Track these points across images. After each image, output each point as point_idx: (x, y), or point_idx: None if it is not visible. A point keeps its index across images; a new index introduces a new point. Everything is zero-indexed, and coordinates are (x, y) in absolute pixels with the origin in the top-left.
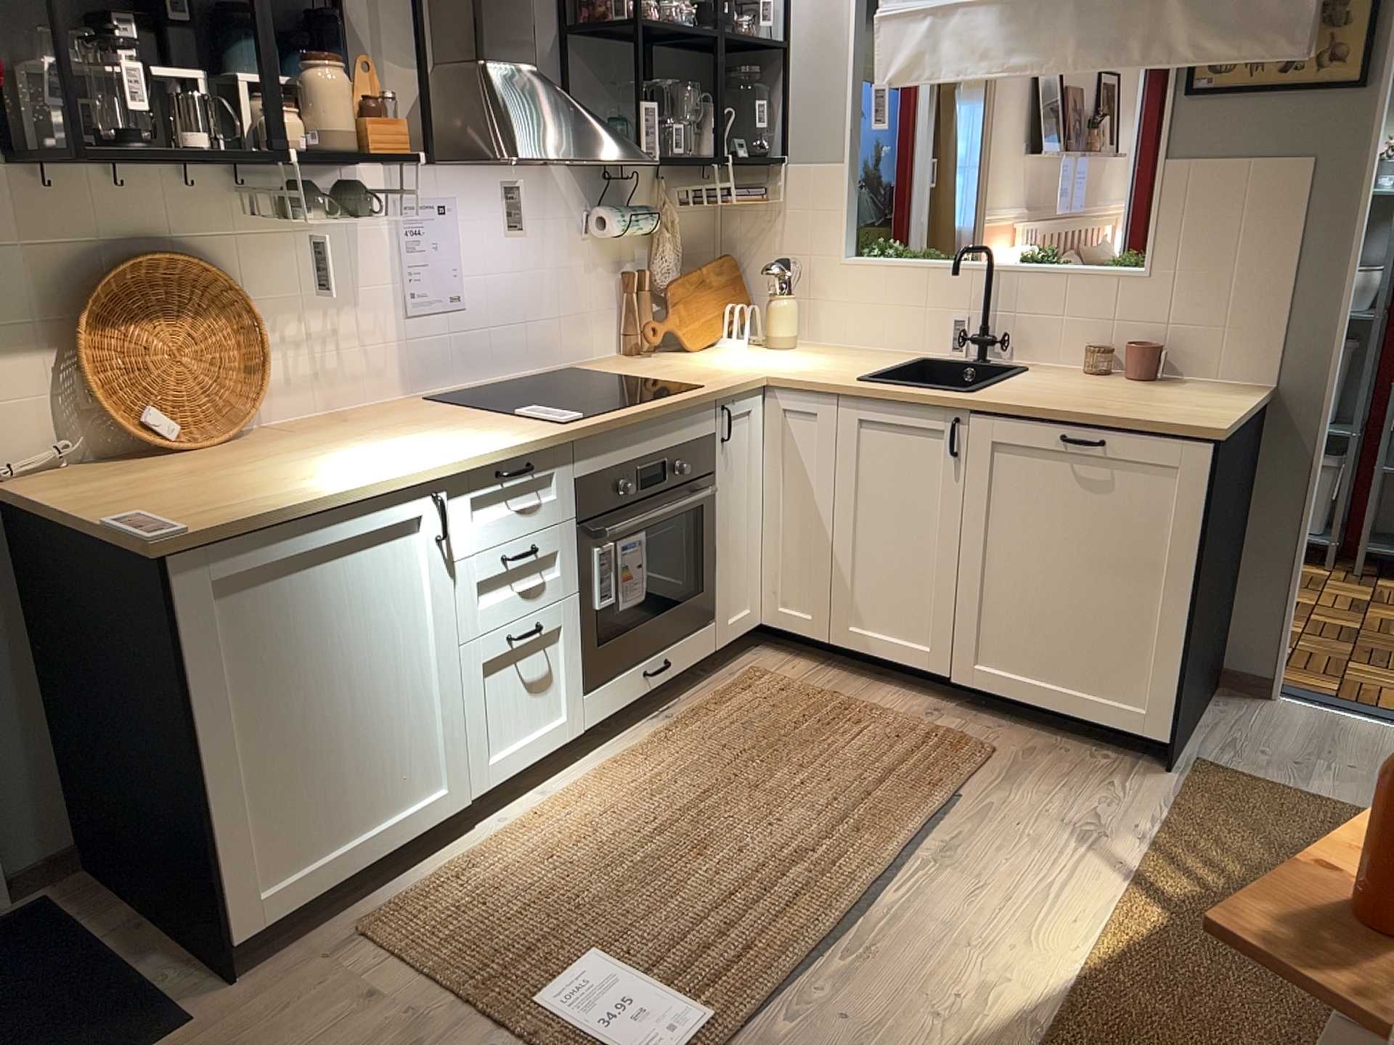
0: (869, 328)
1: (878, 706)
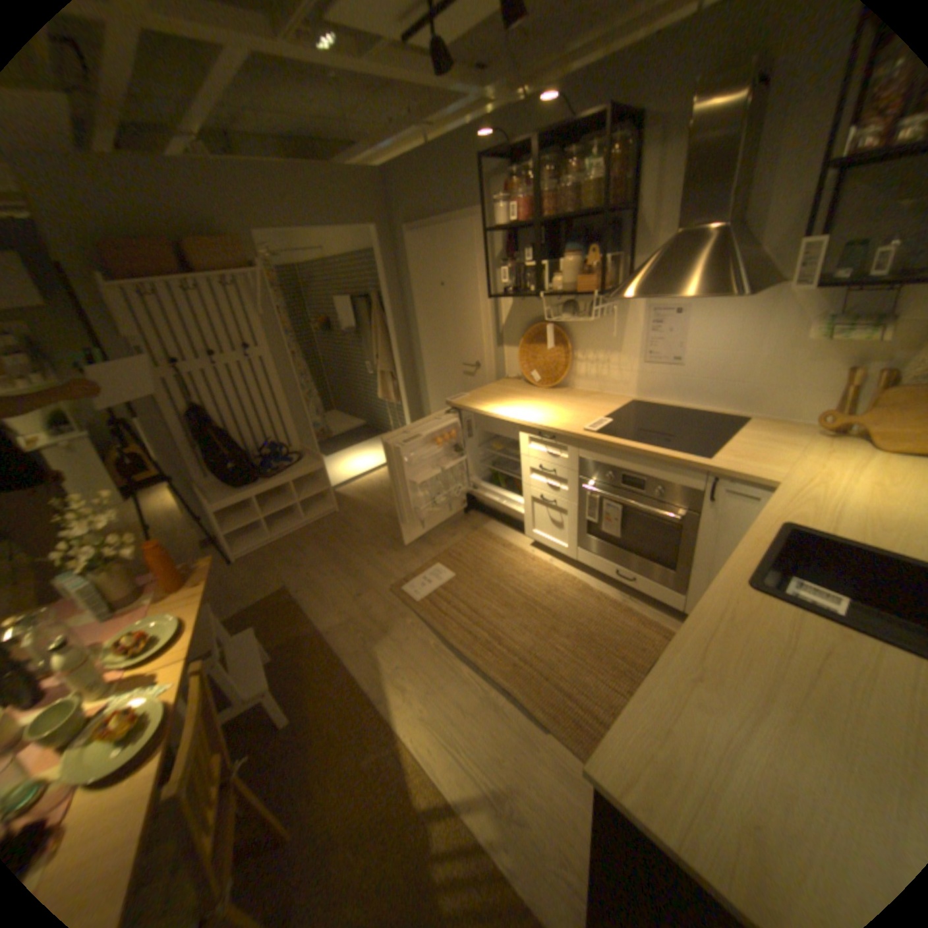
0: None
1: None
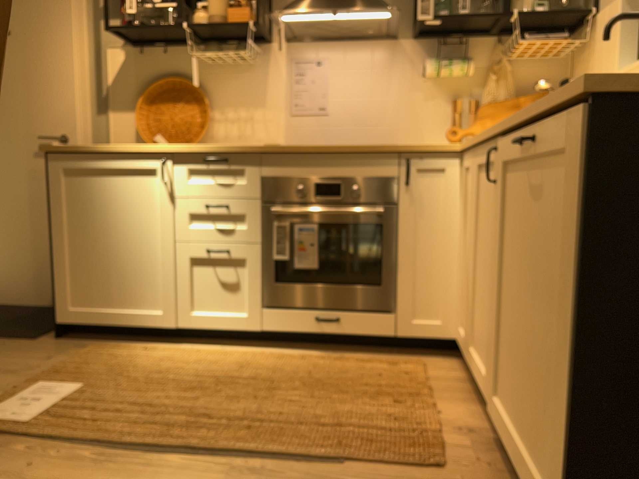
0: None
1: (437, 406)
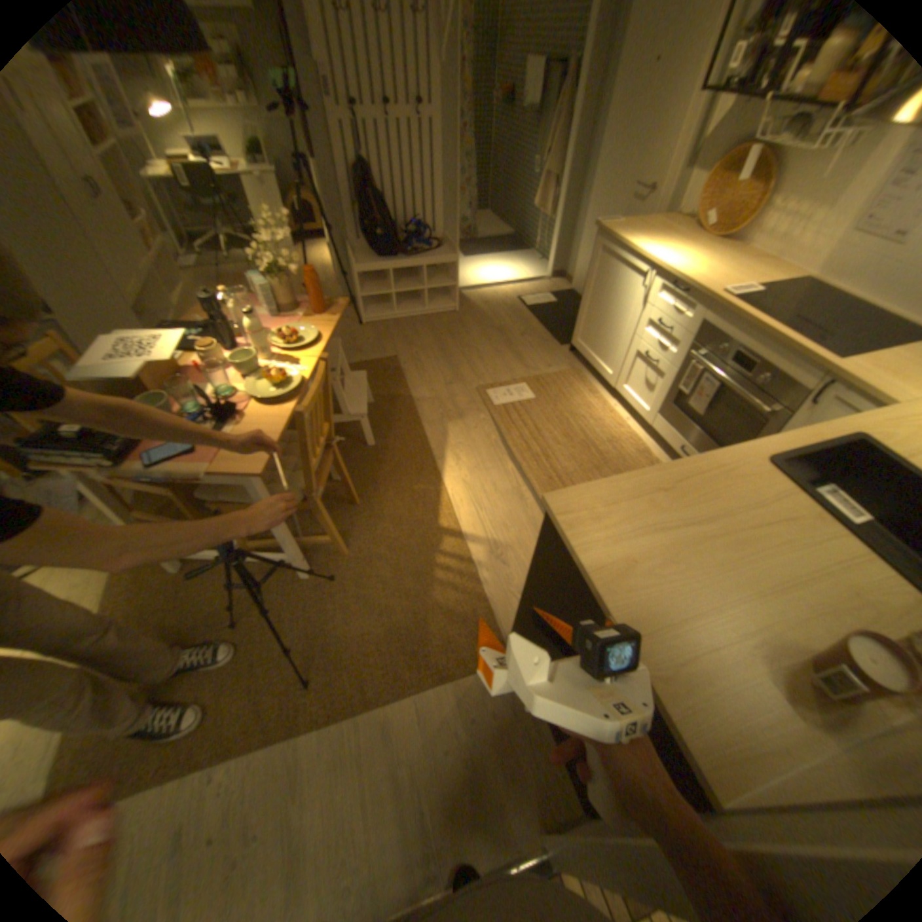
0: None
1: None
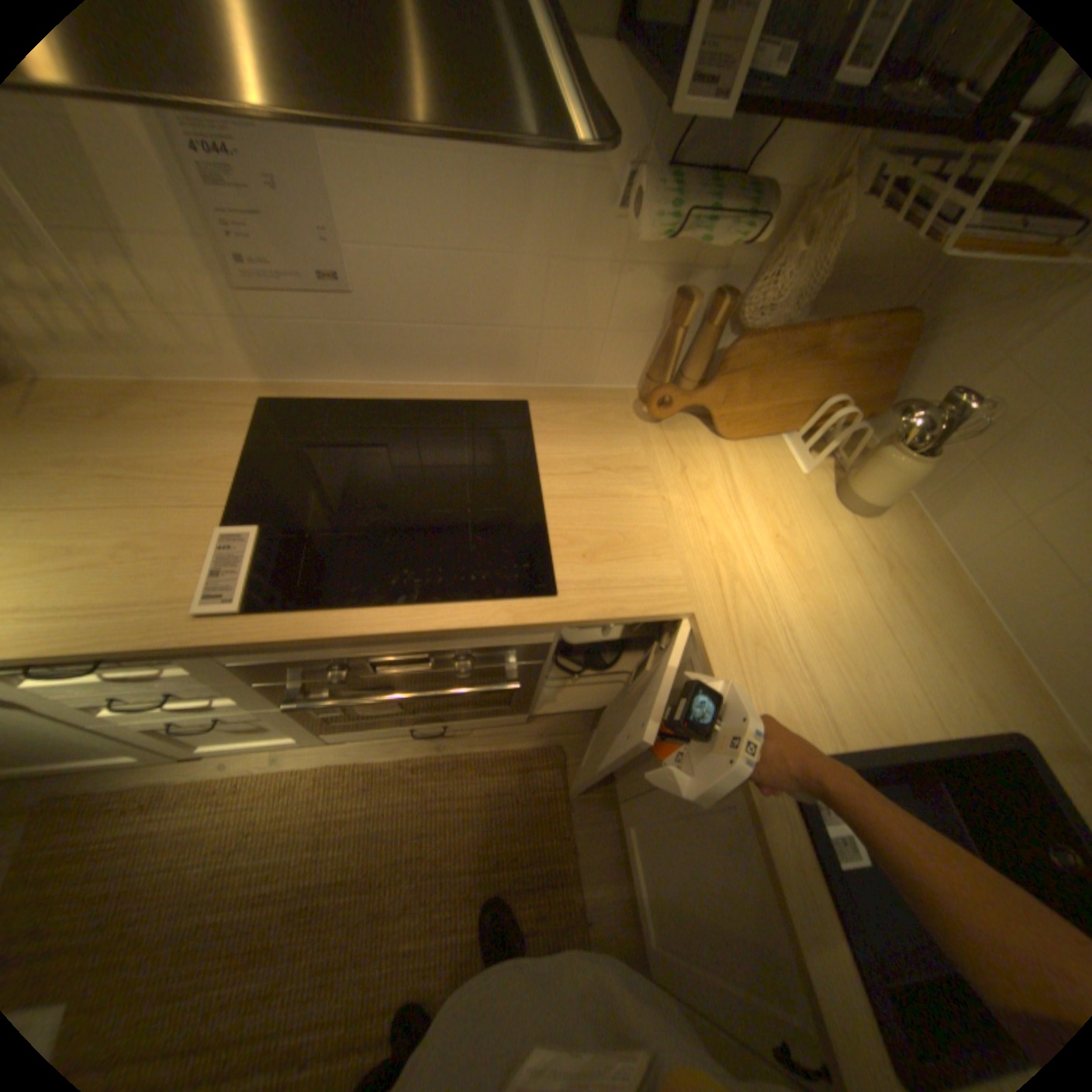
0: (1013, 581)
1: (581, 905)
